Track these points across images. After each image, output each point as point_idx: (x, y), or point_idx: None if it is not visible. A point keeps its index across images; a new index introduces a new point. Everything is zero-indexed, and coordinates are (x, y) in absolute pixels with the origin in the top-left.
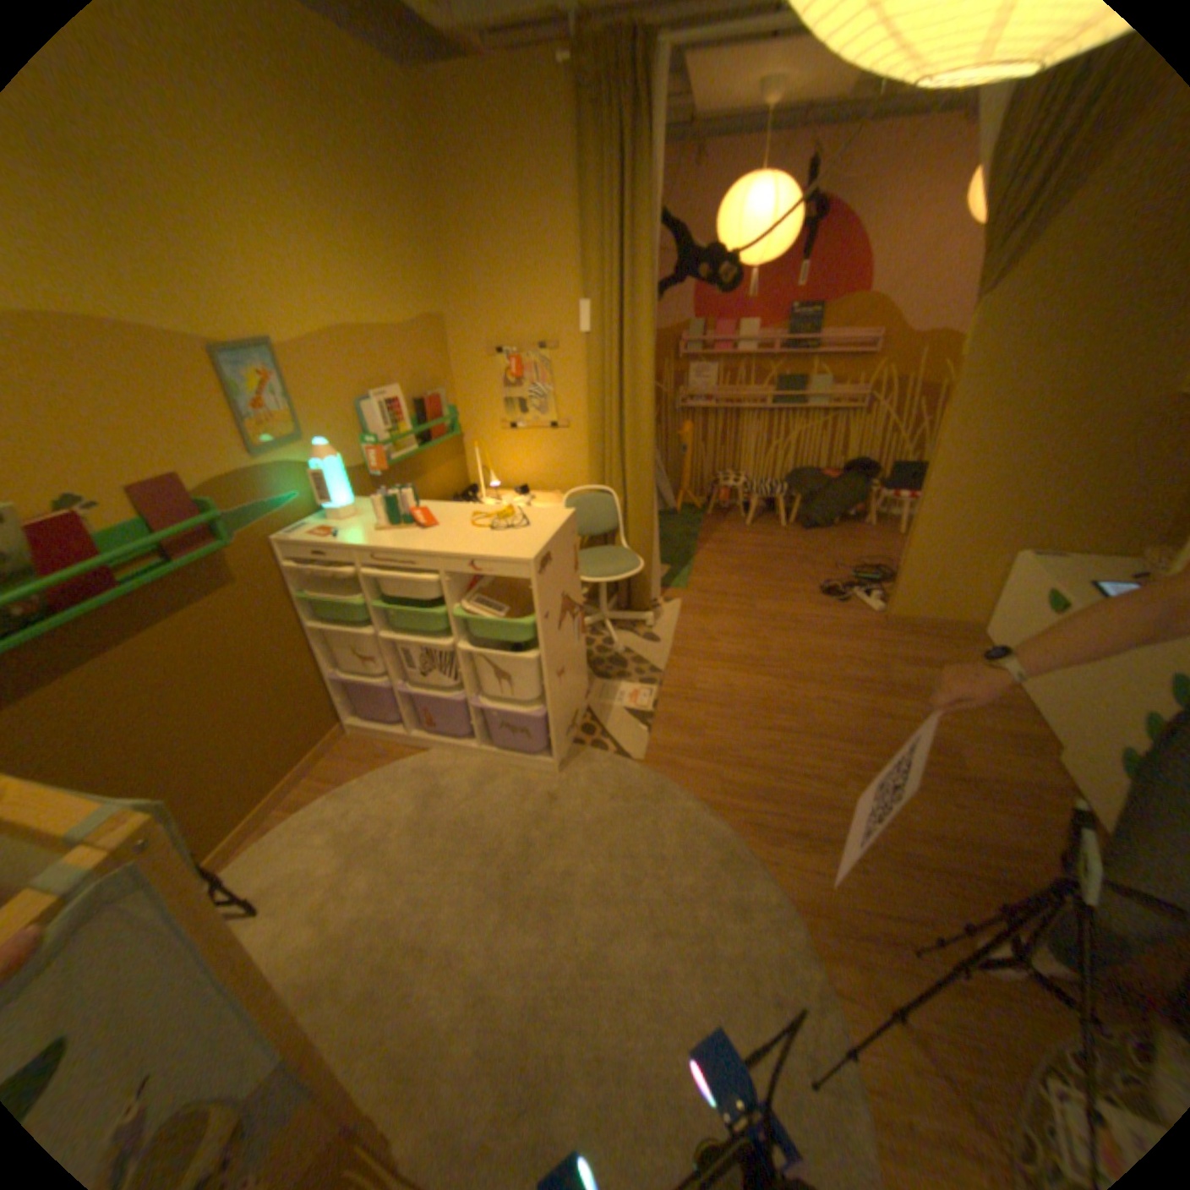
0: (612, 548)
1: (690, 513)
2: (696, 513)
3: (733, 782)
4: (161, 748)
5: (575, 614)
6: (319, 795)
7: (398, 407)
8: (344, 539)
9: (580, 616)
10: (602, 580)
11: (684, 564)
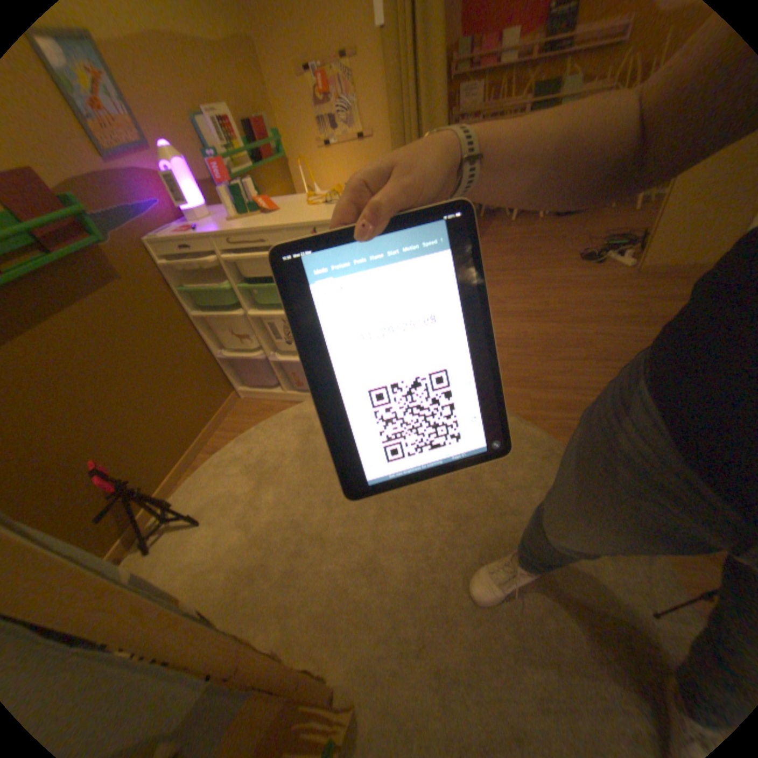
0: None
1: None
2: None
3: (540, 400)
4: (95, 414)
5: None
6: (229, 441)
7: (229, 125)
8: (202, 230)
9: None
10: None
11: None
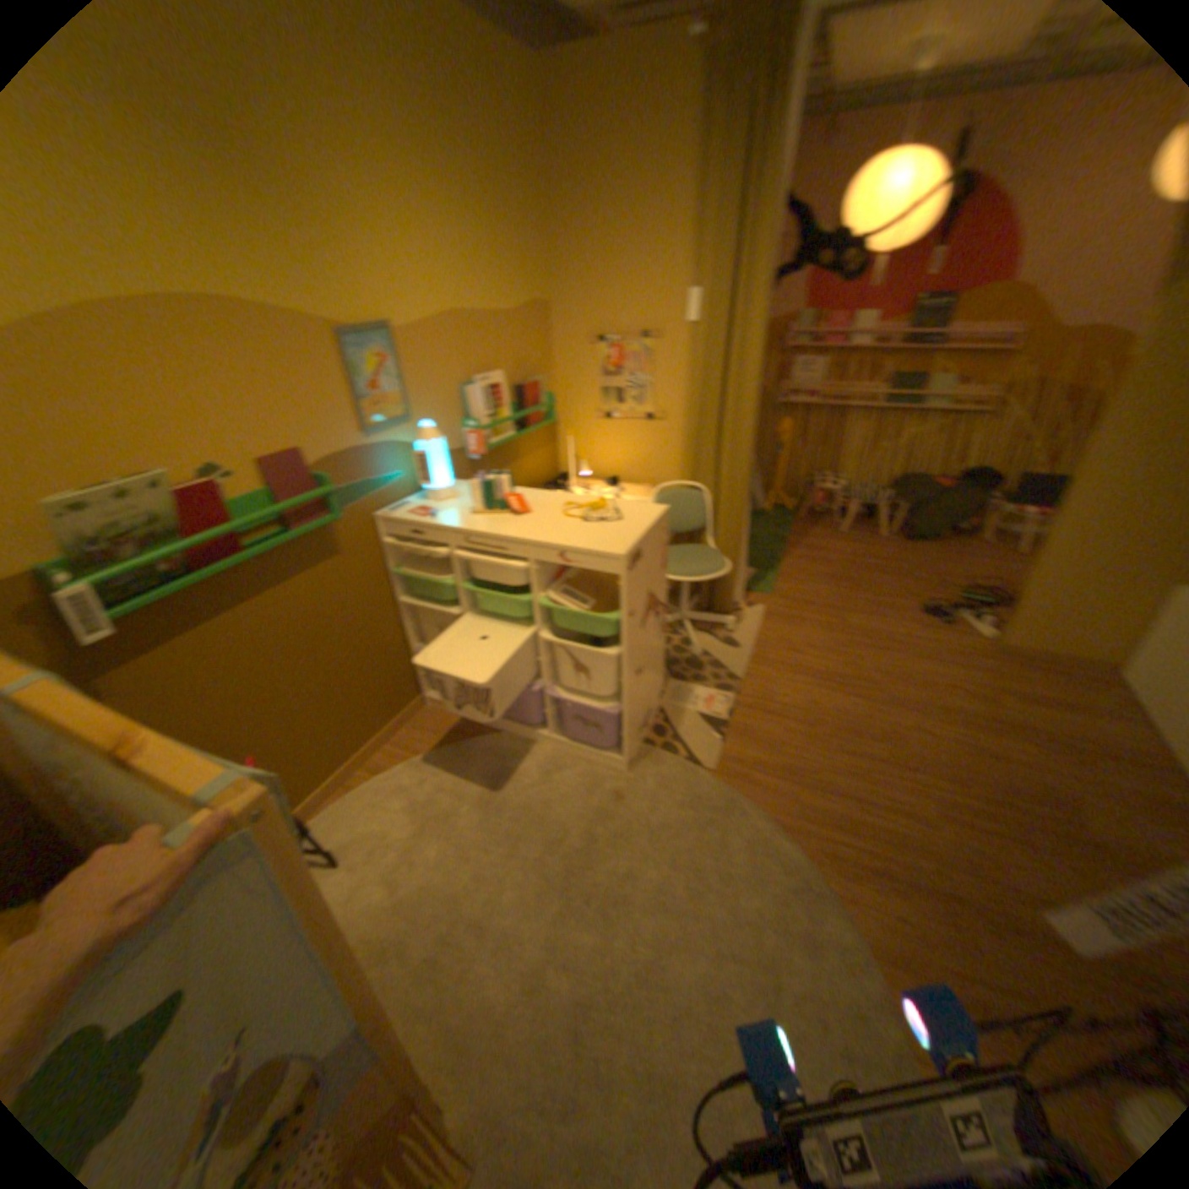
0: (698, 547)
1: (780, 514)
2: (786, 515)
3: (811, 807)
4: (267, 703)
5: (657, 613)
6: (398, 763)
7: (498, 393)
8: (440, 521)
9: (662, 615)
10: (685, 579)
11: (770, 568)
